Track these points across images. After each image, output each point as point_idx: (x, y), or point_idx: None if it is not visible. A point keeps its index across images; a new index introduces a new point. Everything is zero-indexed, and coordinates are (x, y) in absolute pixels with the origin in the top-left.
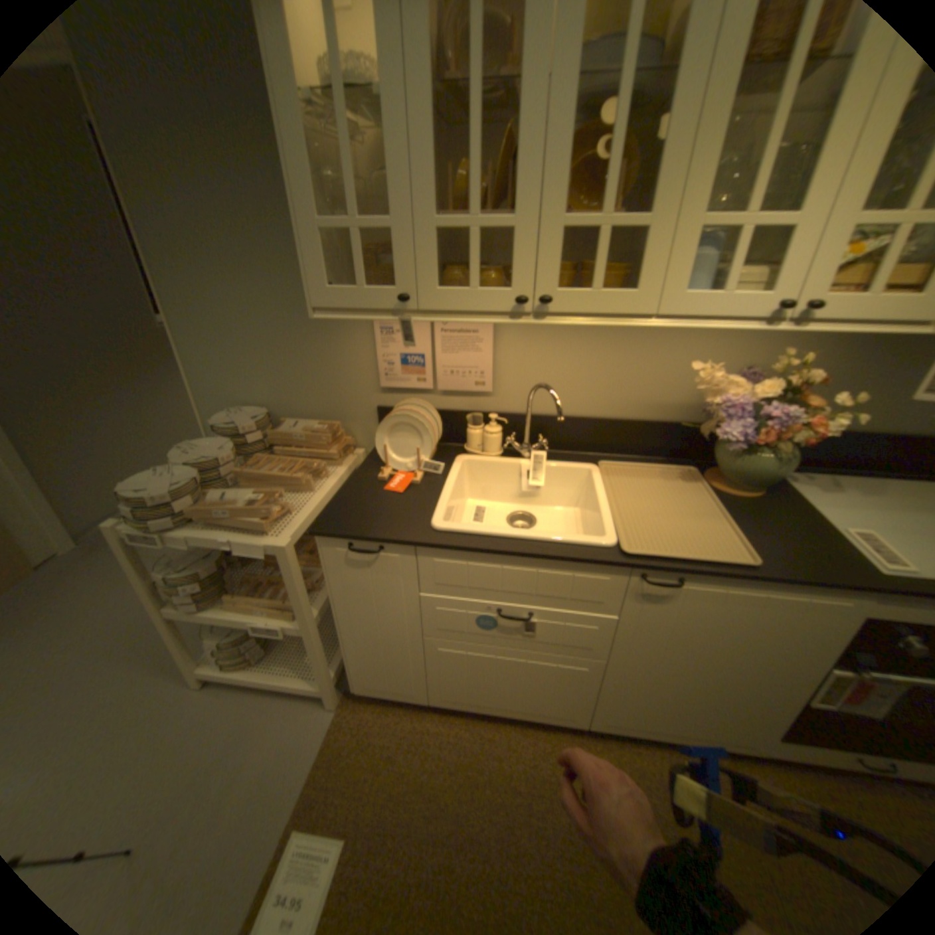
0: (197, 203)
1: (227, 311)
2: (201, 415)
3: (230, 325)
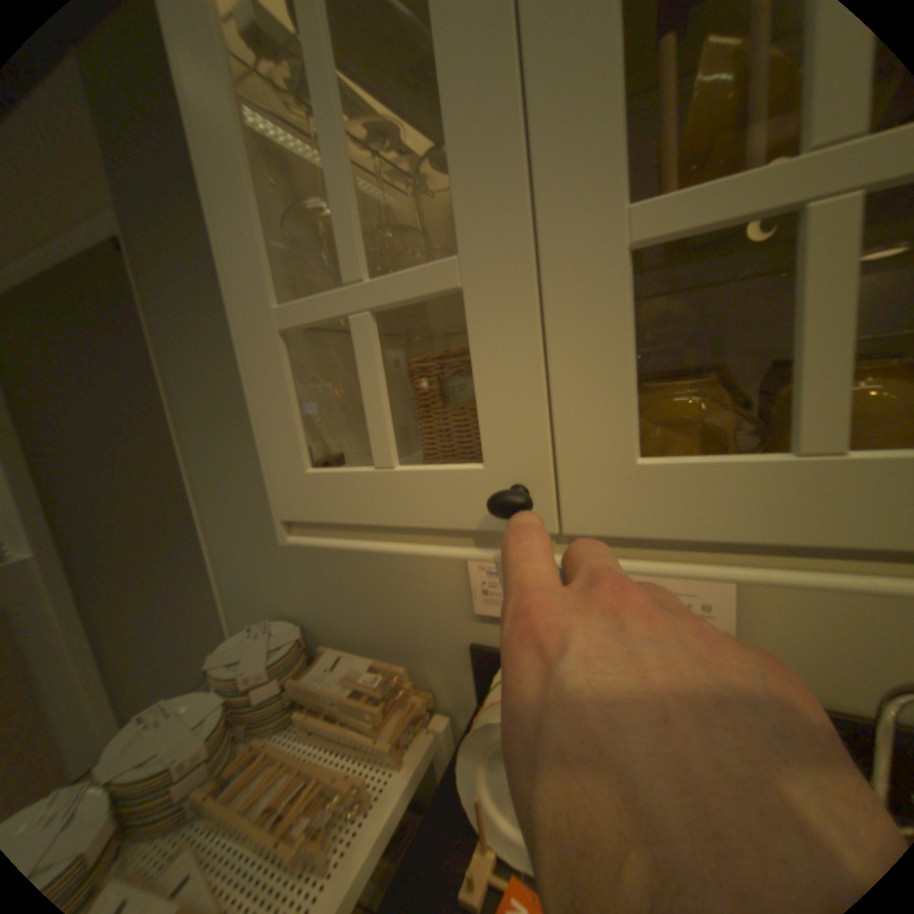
0: (227, 350)
1: (258, 486)
2: (226, 626)
3: (262, 504)
